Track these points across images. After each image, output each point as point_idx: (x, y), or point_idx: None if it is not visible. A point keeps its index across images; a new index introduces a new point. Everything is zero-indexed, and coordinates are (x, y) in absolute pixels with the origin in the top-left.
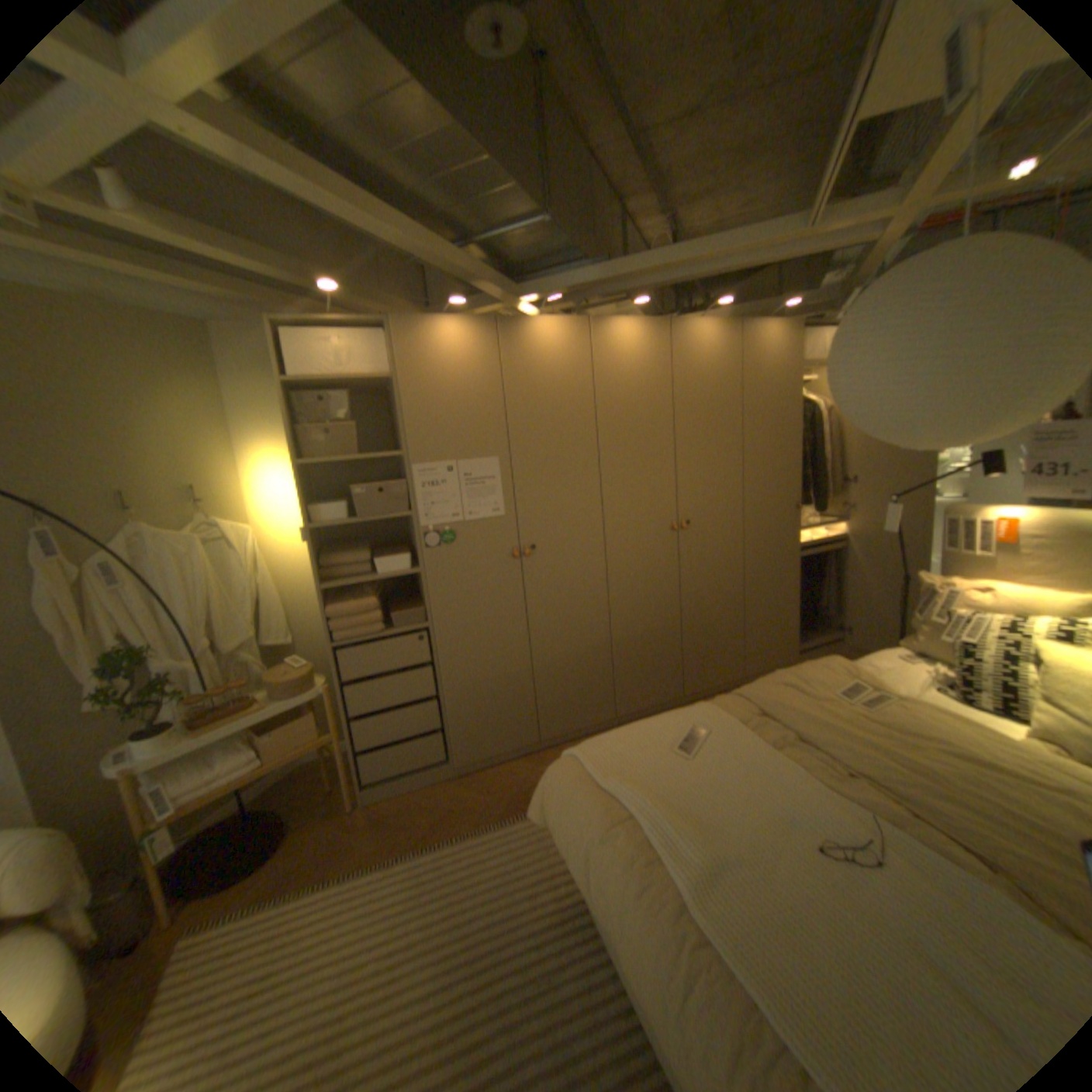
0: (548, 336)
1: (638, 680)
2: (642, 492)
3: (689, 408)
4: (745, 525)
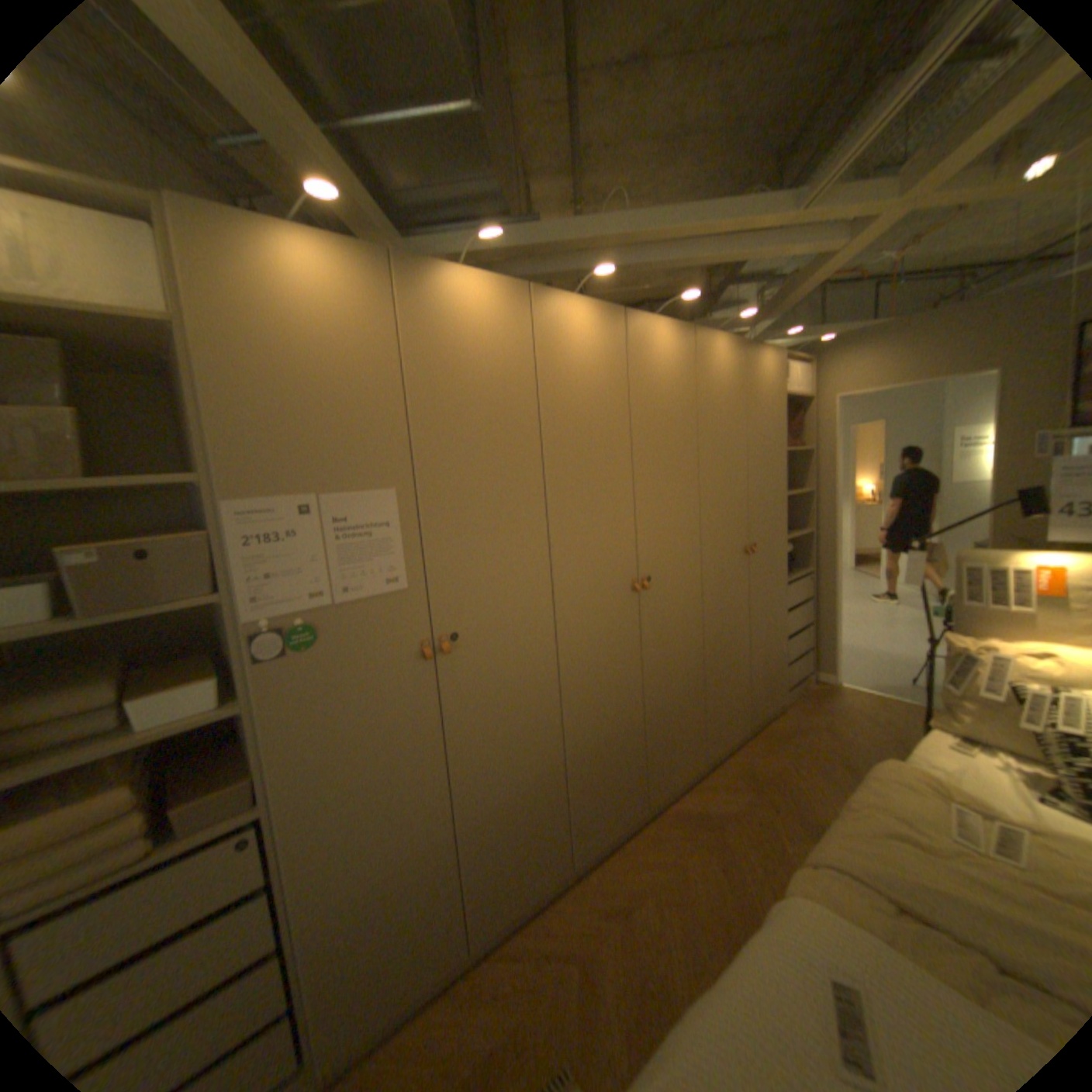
0: (474, 300)
1: (599, 807)
2: (599, 541)
3: (648, 429)
4: (703, 577)
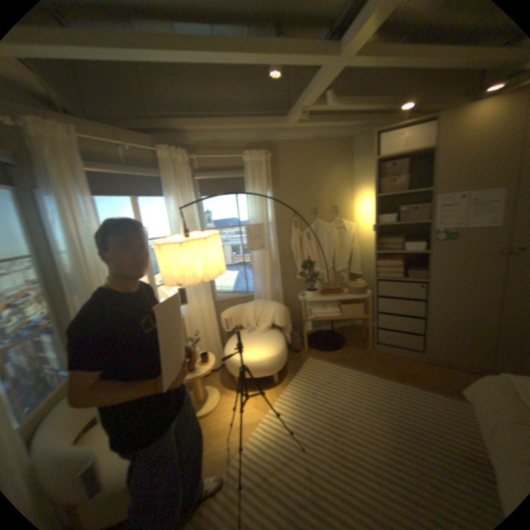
0: None
1: None
2: None
3: None
4: None
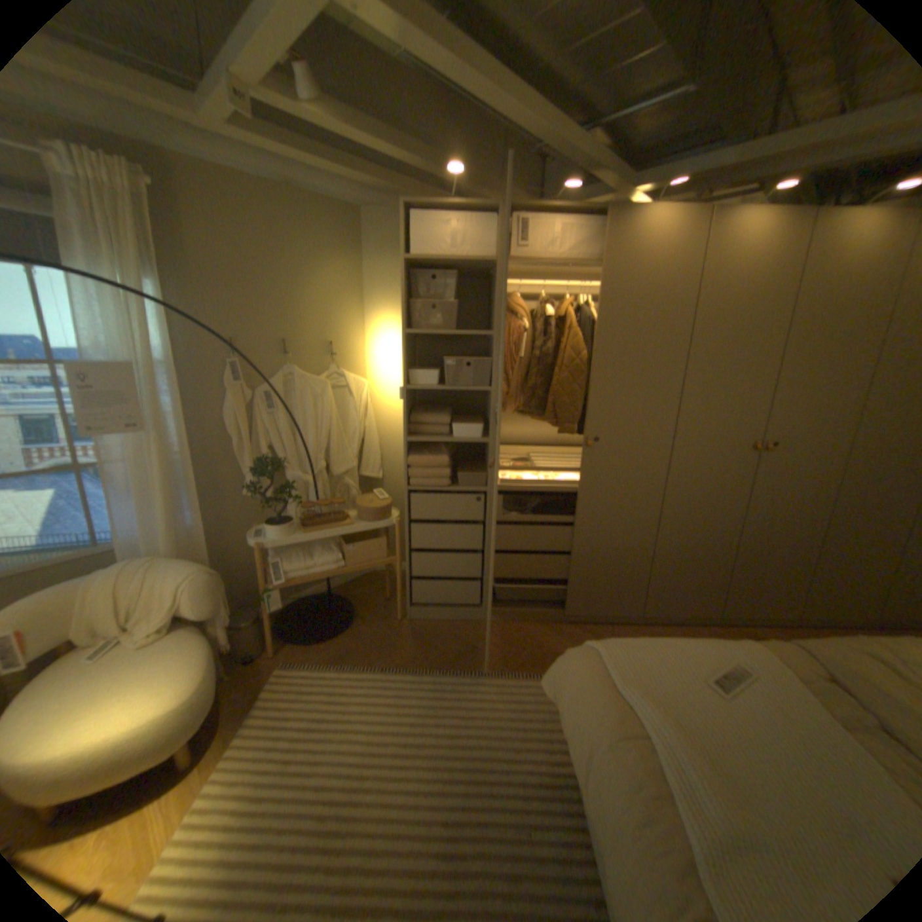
0: (661, 225)
1: (675, 589)
2: (729, 403)
3: (815, 316)
4: (851, 459)
